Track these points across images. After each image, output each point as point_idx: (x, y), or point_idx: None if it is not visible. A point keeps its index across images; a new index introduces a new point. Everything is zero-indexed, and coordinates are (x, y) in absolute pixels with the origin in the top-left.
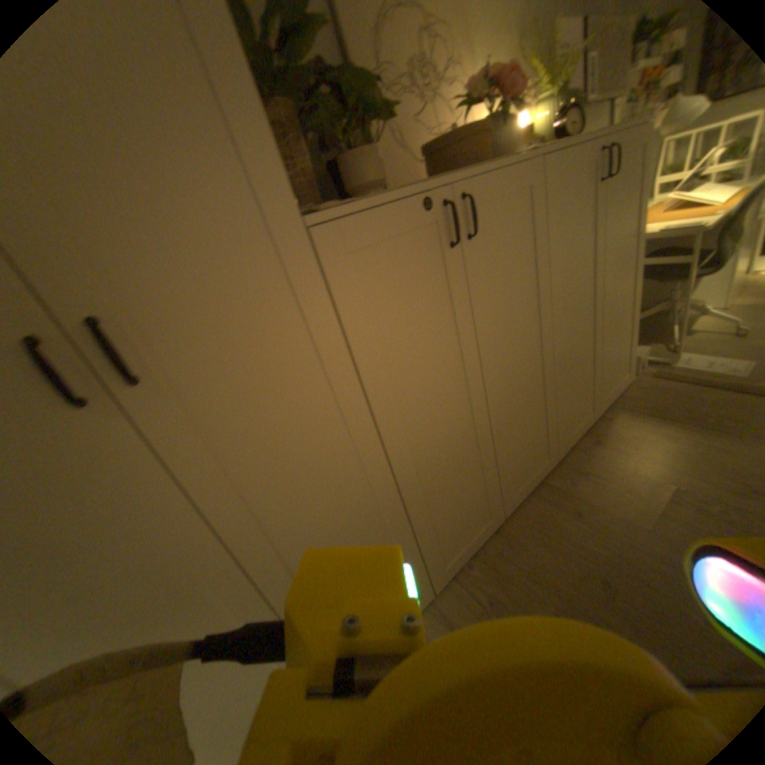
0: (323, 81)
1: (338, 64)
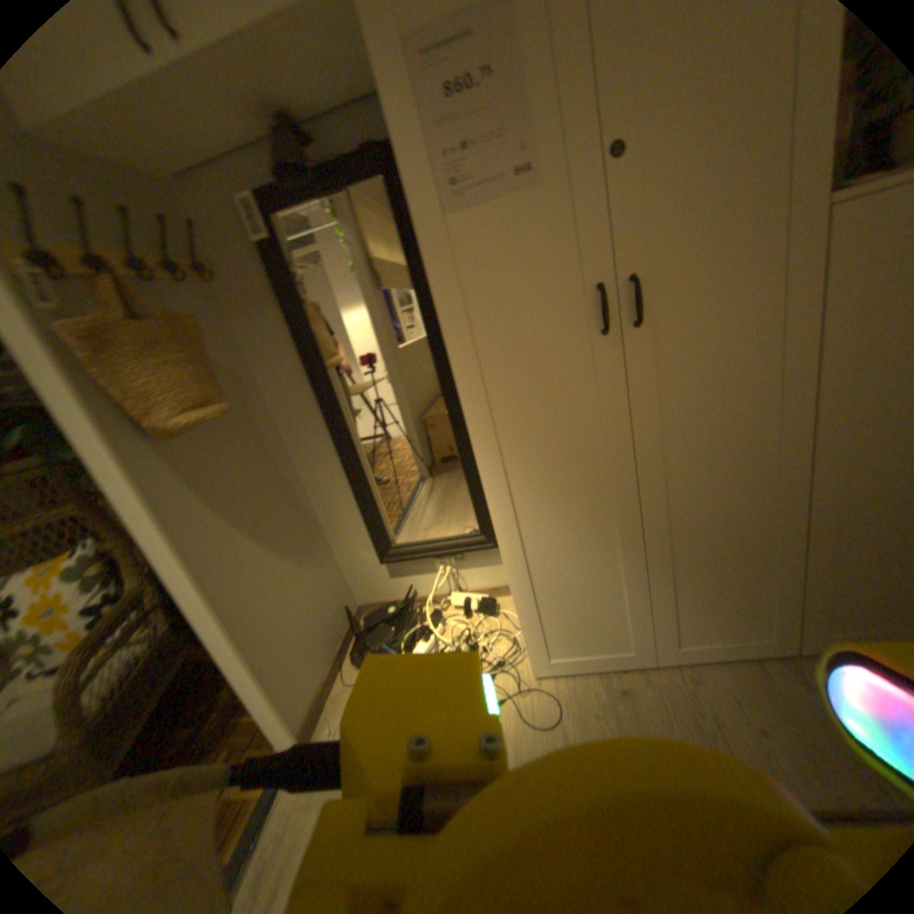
0: None
1: None
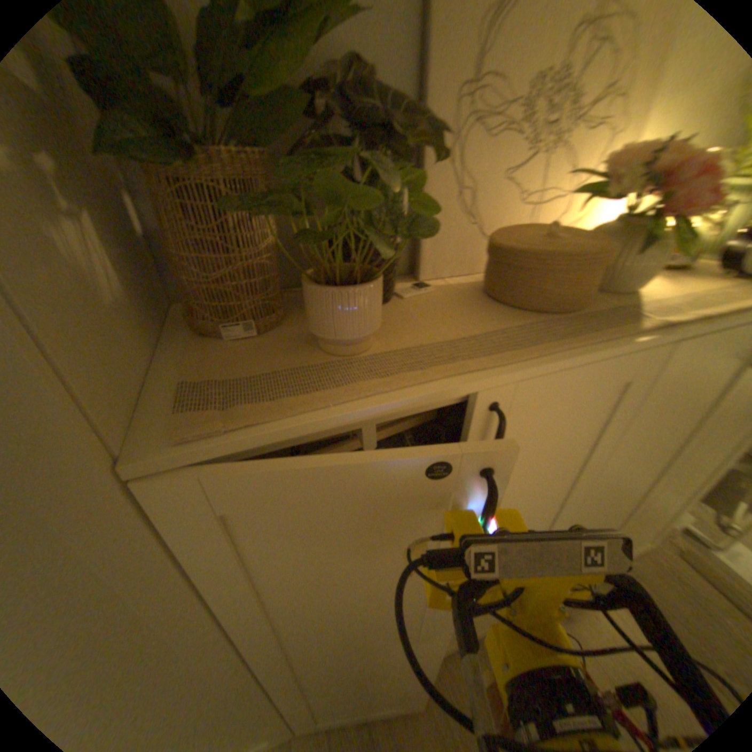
0: (343, 110)
1: (412, 58)
